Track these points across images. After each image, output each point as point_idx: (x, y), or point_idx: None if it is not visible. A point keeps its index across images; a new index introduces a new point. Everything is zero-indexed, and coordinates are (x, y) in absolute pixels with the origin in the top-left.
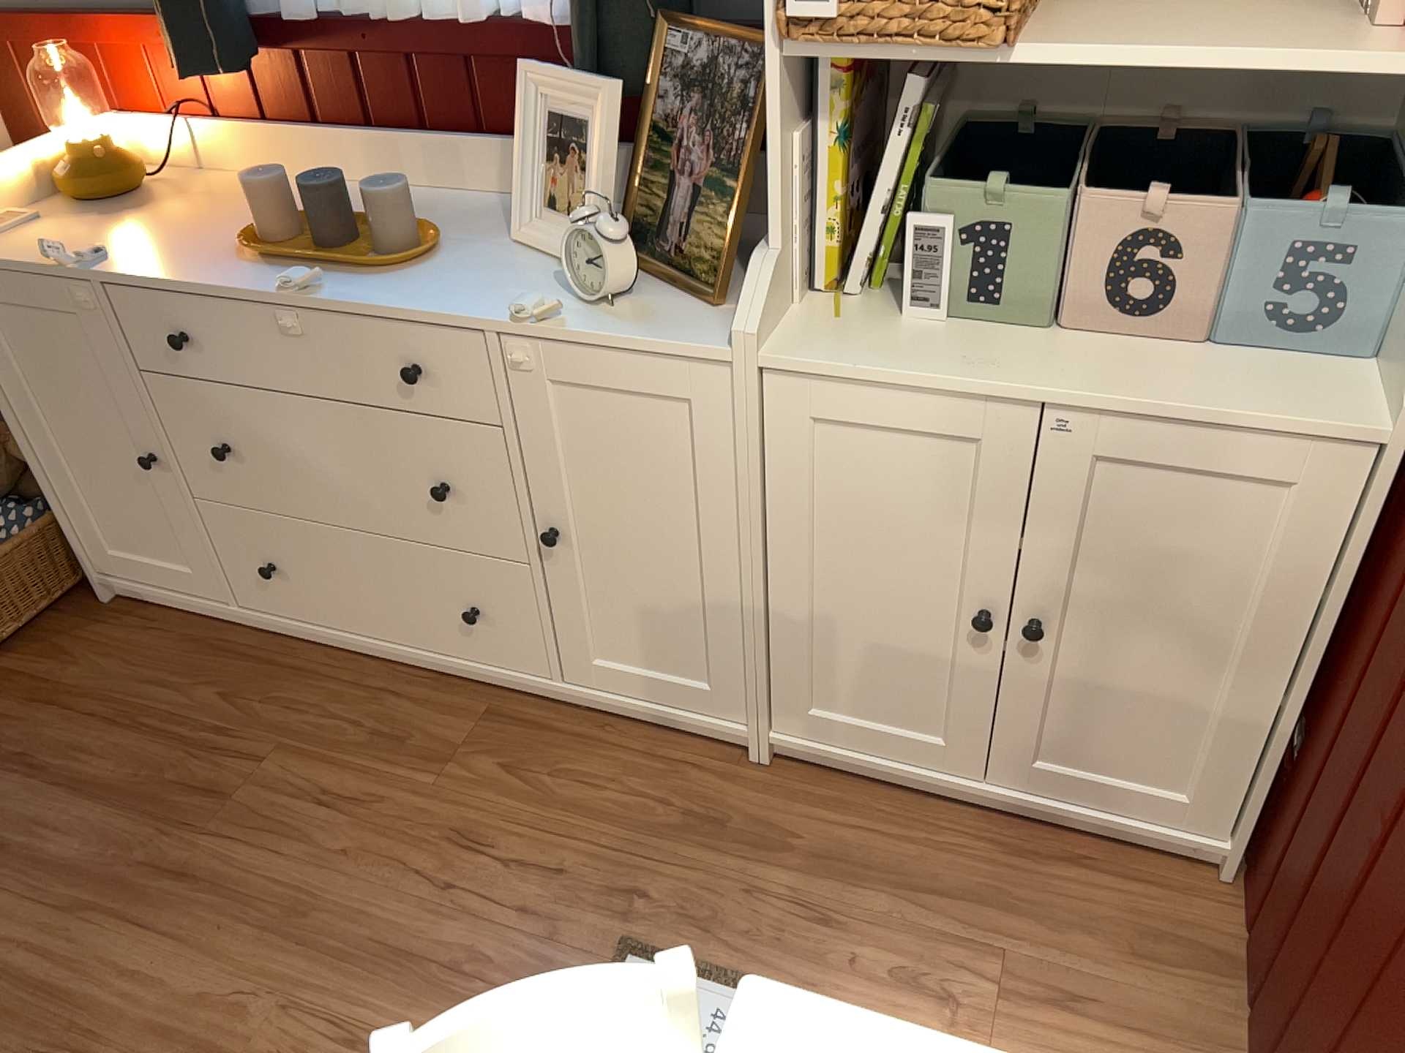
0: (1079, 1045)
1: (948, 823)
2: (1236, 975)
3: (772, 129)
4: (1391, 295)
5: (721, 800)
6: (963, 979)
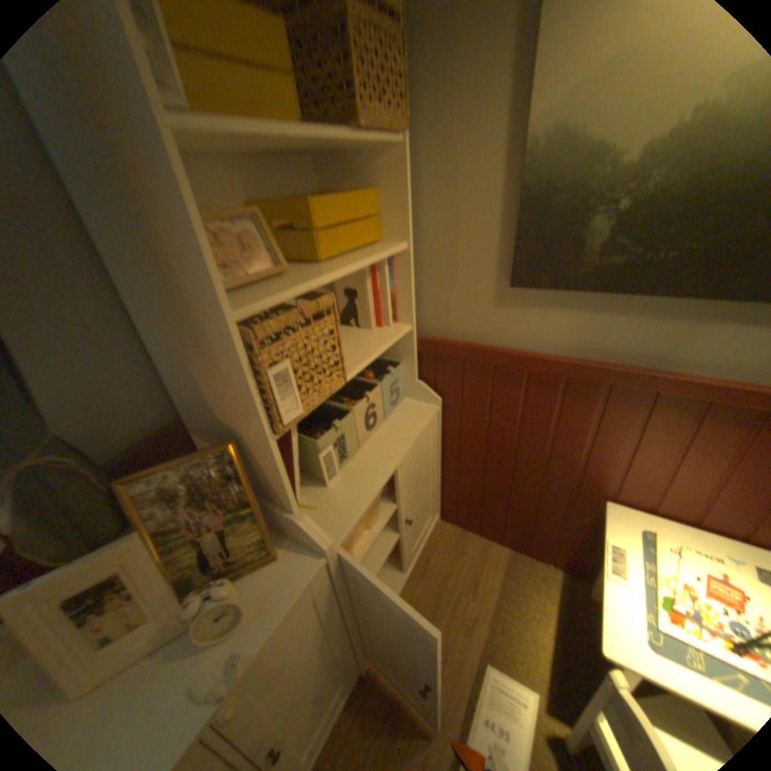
0: (492, 583)
1: (410, 595)
2: (470, 533)
3: (276, 468)
4: (407, 379)
5: (381, 699)
6: (471, 612)
